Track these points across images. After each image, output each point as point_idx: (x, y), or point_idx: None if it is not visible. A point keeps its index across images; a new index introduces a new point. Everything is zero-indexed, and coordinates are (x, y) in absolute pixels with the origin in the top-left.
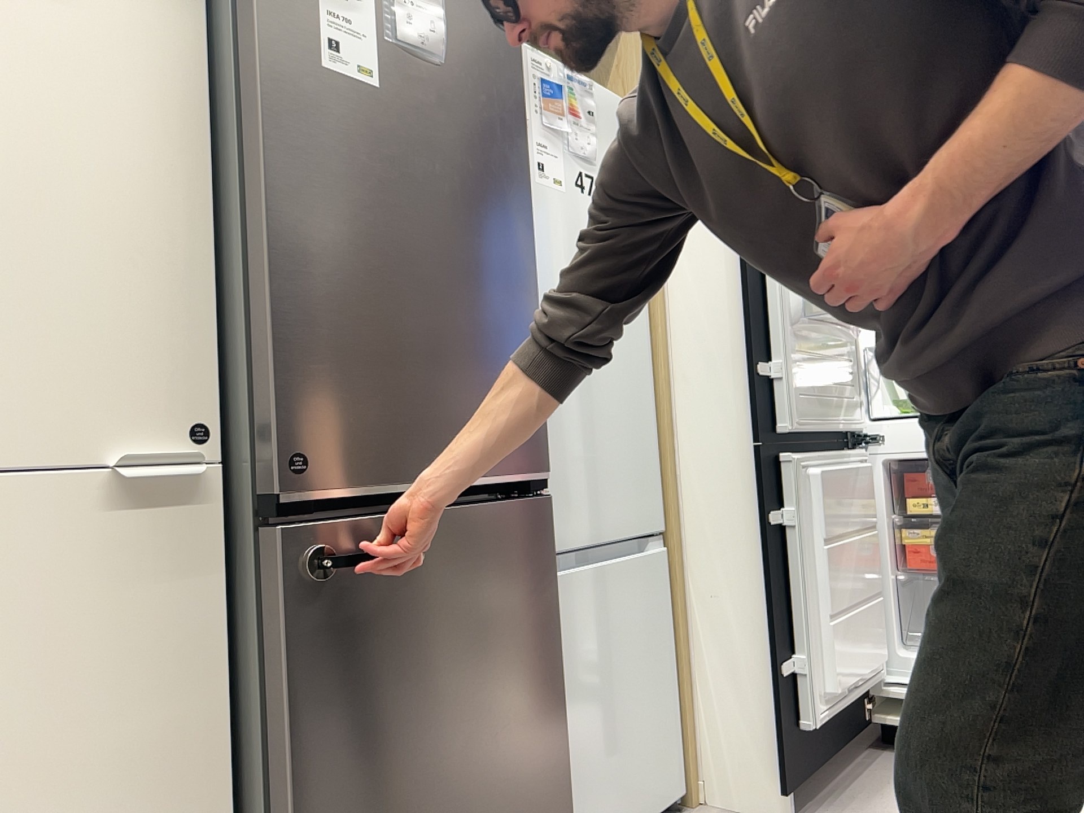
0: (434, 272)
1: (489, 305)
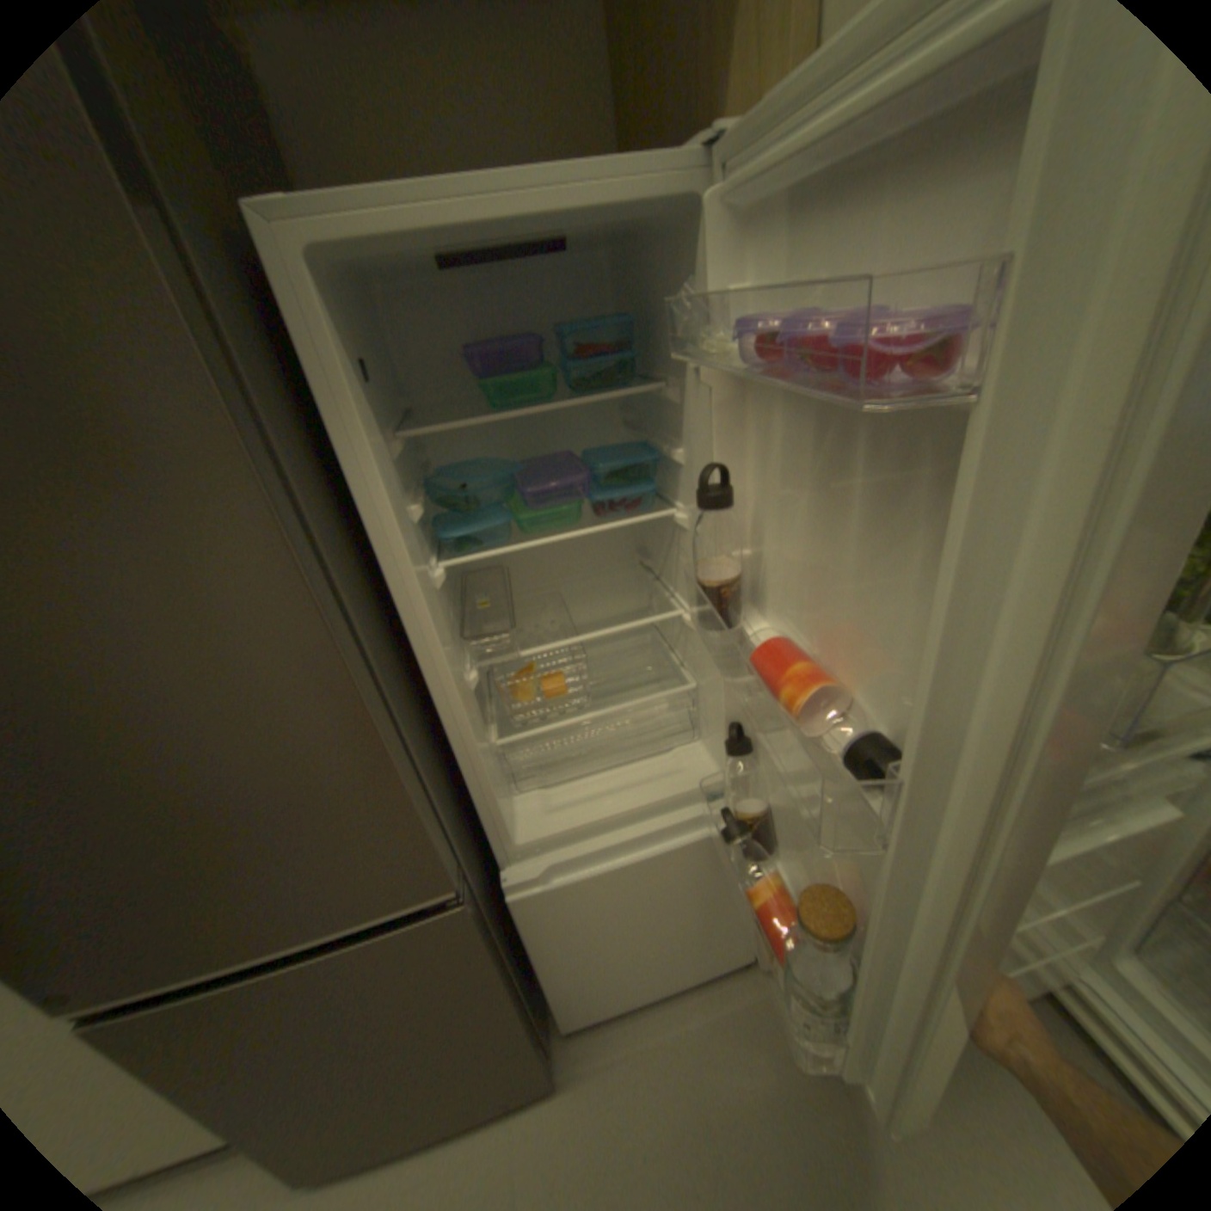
0: (132, 800)
1: (265, 791)
